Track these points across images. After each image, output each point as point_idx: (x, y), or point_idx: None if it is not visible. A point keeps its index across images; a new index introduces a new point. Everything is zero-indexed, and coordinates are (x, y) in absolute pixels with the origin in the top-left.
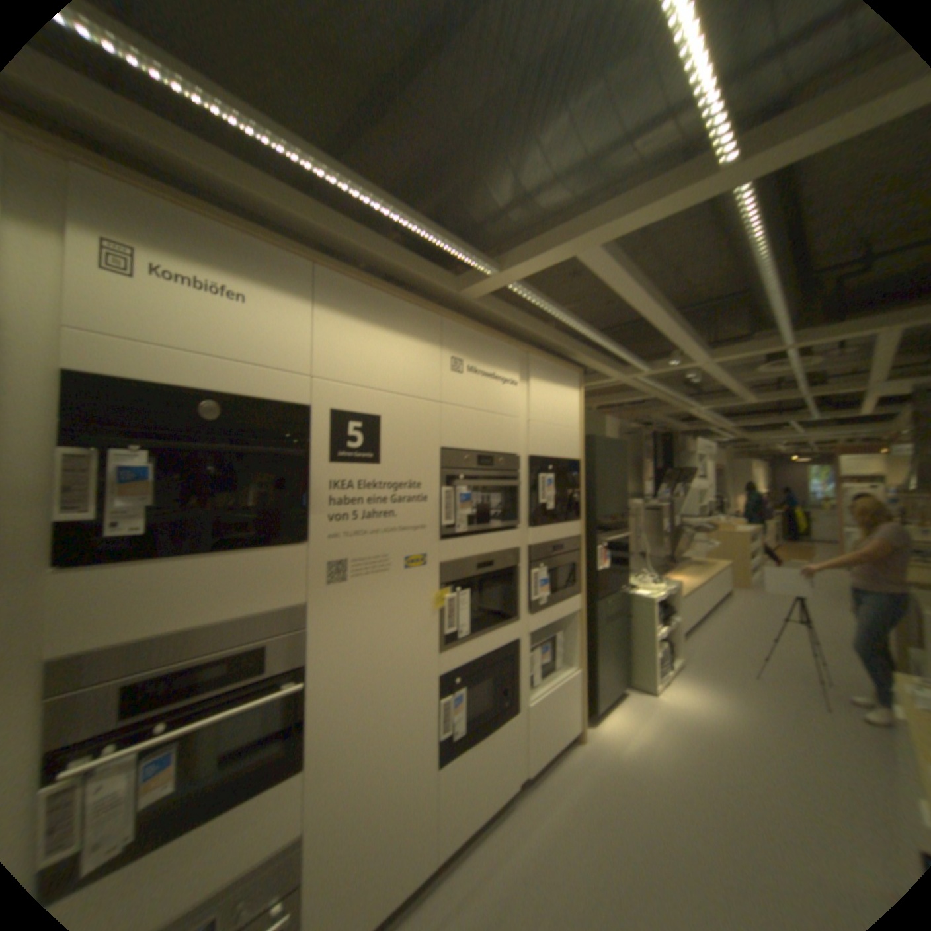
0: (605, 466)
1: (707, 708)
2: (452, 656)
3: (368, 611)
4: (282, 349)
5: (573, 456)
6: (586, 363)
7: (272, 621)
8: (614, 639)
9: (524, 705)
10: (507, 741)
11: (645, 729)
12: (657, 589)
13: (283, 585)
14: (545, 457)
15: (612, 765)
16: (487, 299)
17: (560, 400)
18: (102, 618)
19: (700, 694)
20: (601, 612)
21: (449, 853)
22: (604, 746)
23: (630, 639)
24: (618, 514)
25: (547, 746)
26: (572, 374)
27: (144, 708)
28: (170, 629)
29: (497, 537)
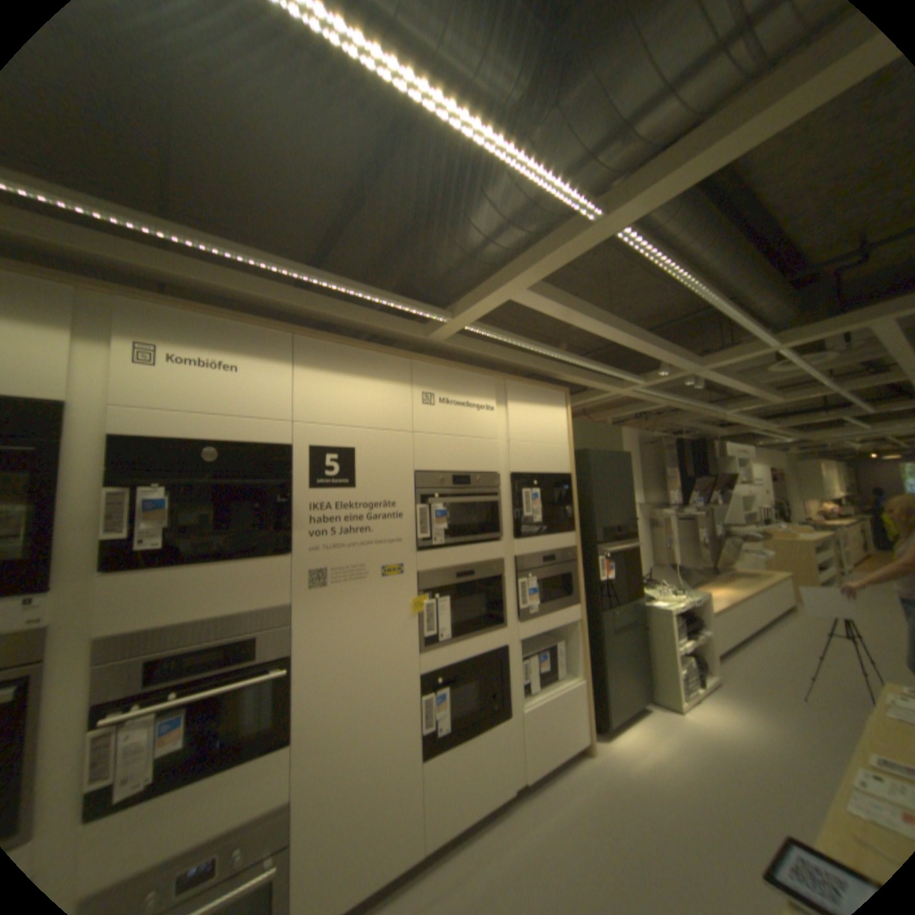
0: (602, 479)
1: (737, 729)
2: (432, 657)
3: (345, 613)
4: (266, 404)
5: (561, 471)
6: (574, 382)
7: (259, 618)
8: (625, 651)
9: (517, 711)
10: (497, 744)
11: (662, 746)
12: (678, 601)
13: (268, 589)
14: (528, 473)
15: (618, 780)
16: (455, 340)
17: (542, 420)
18: (129, 611)
19: (732, 715)
20: (606, 623)
21: (436, 845)
22: (614, 761)
23: (649, 653)
24: (623, 524)
25: (545, 754)
26: (555, 394)
27: (158, 680)
28: (180, 622)
29: (476, 549)
